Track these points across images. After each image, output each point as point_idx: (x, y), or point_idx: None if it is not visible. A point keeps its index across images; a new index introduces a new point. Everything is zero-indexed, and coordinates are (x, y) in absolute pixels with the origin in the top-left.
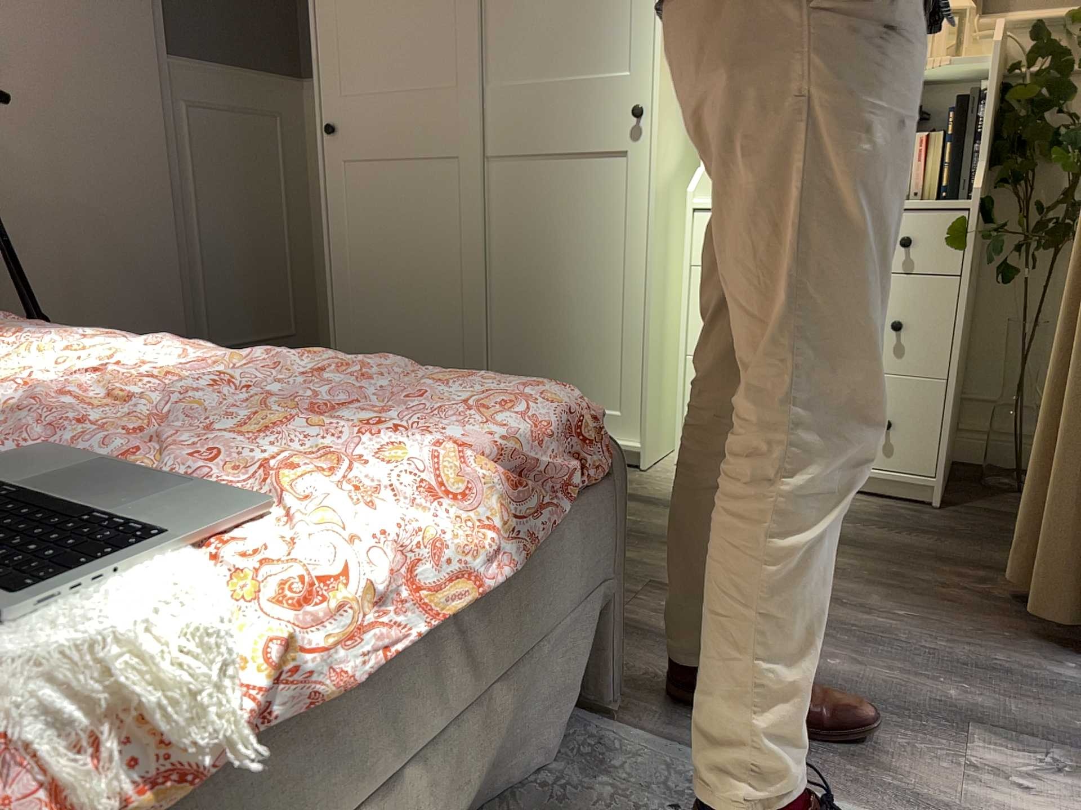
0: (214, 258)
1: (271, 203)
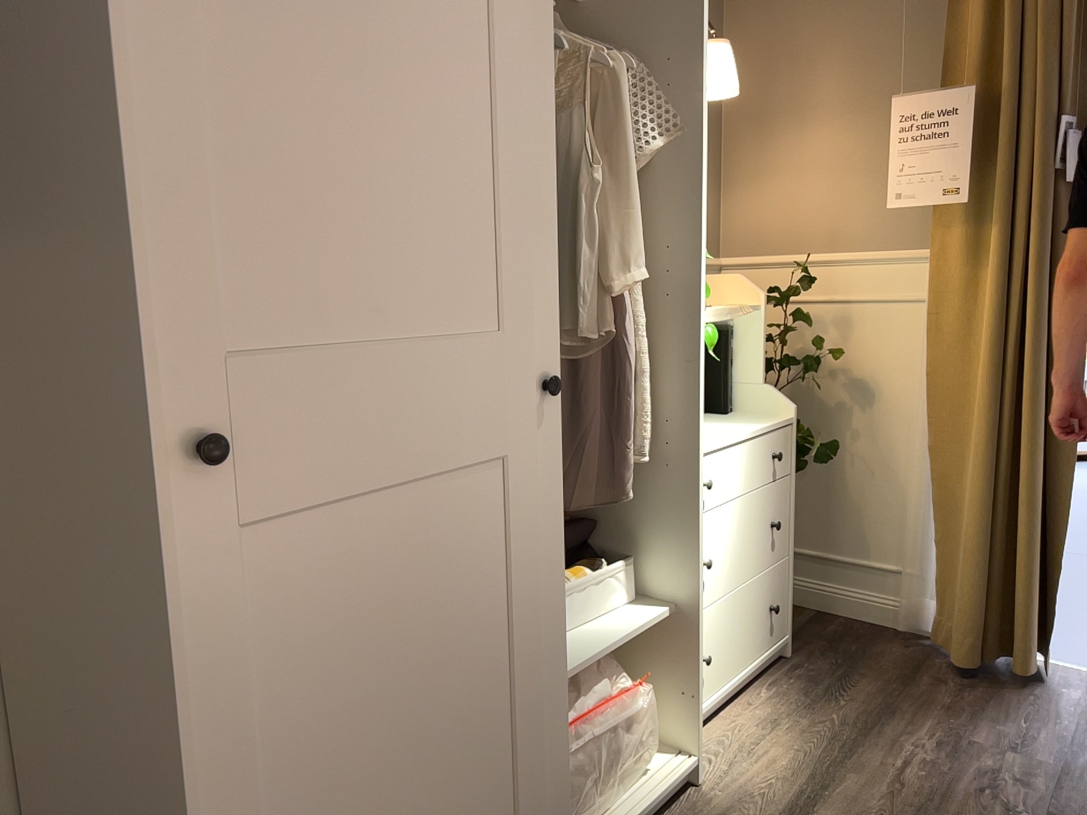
0: None
1: None
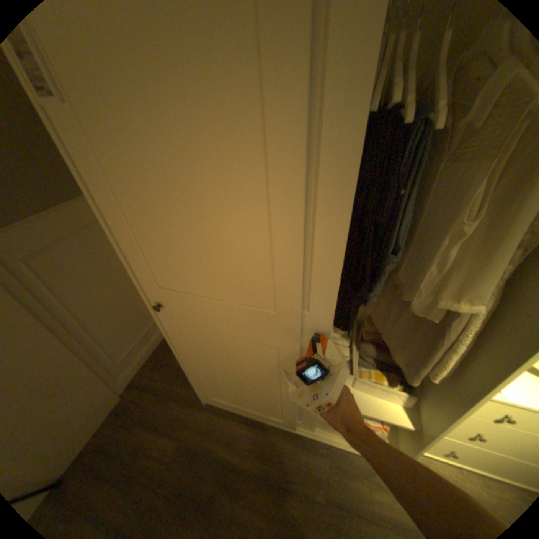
0: (97, 329)
1: (120, 274)
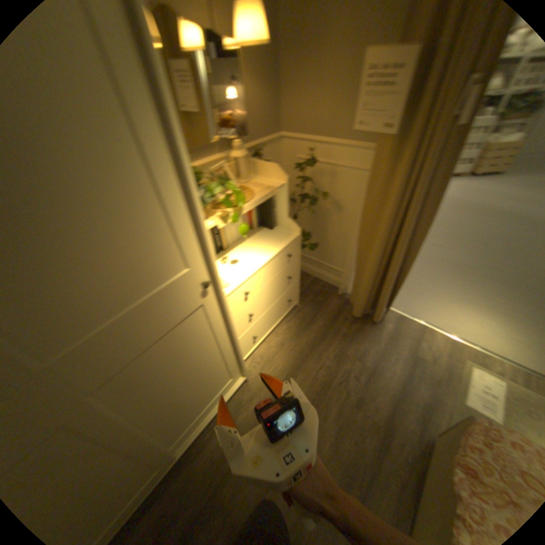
0: None
1: None
